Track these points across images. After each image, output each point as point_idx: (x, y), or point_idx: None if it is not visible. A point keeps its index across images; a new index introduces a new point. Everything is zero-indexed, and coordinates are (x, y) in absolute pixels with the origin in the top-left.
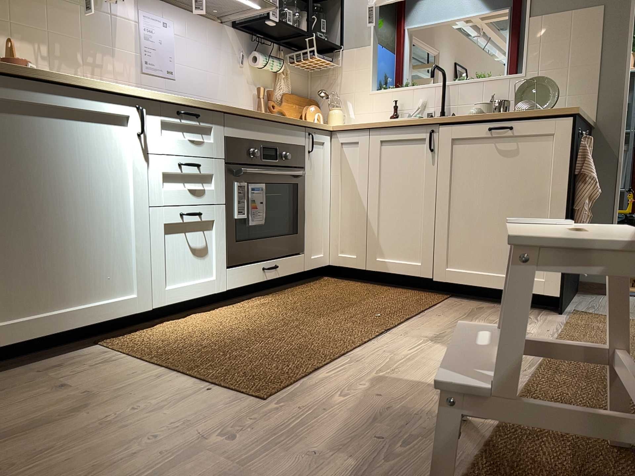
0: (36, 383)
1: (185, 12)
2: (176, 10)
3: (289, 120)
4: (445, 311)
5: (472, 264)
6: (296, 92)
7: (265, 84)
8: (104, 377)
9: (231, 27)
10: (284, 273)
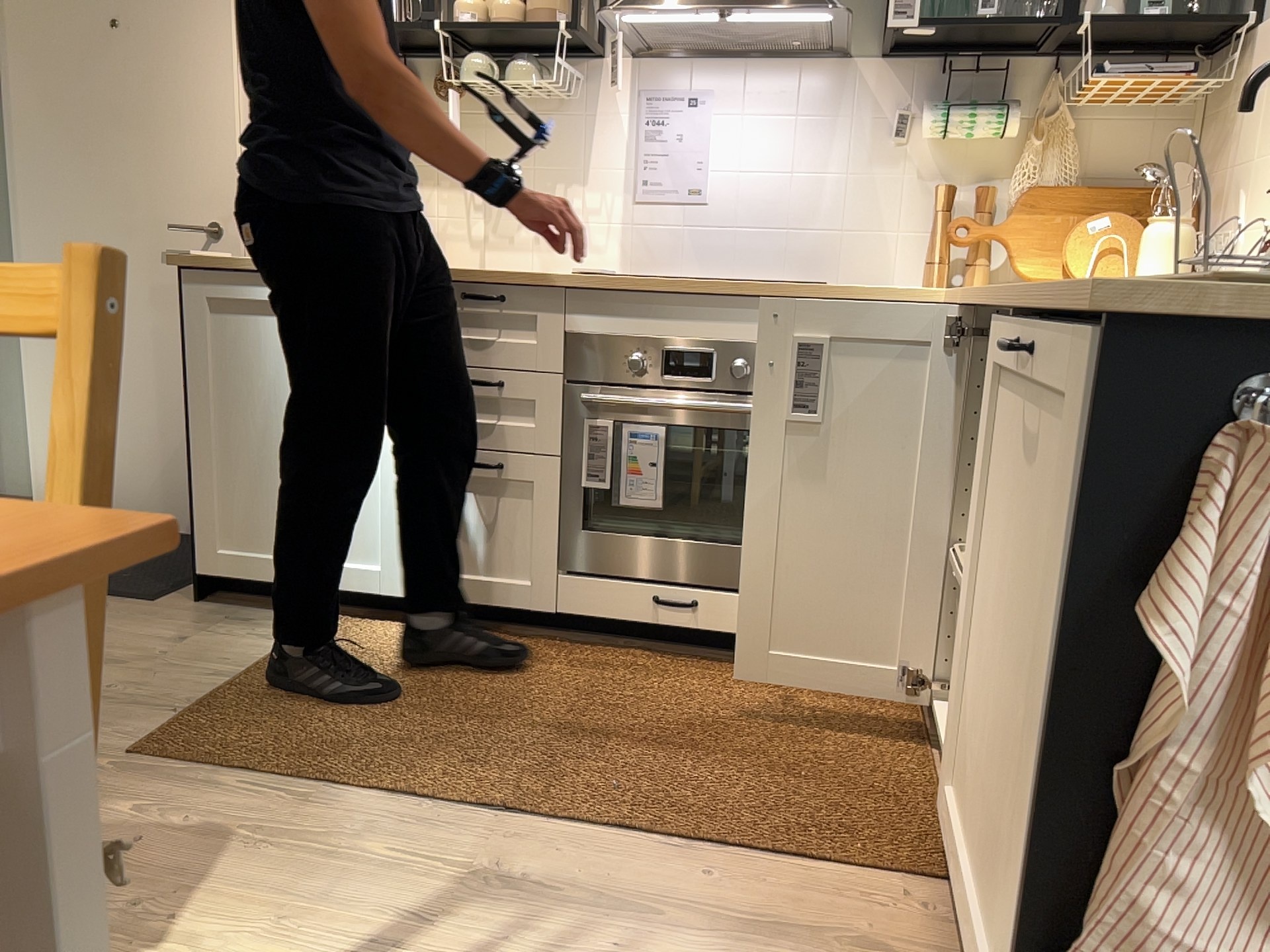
0: (201, 624)
1: (754, 61)
2: (737, 62)
3: (754, 293)
4: (746, 878)
5: (967, 812)
6: (1115, 178)
7: (978, 175)
8: (210, 647)
9: (869, 61)
10: (724, 628)
